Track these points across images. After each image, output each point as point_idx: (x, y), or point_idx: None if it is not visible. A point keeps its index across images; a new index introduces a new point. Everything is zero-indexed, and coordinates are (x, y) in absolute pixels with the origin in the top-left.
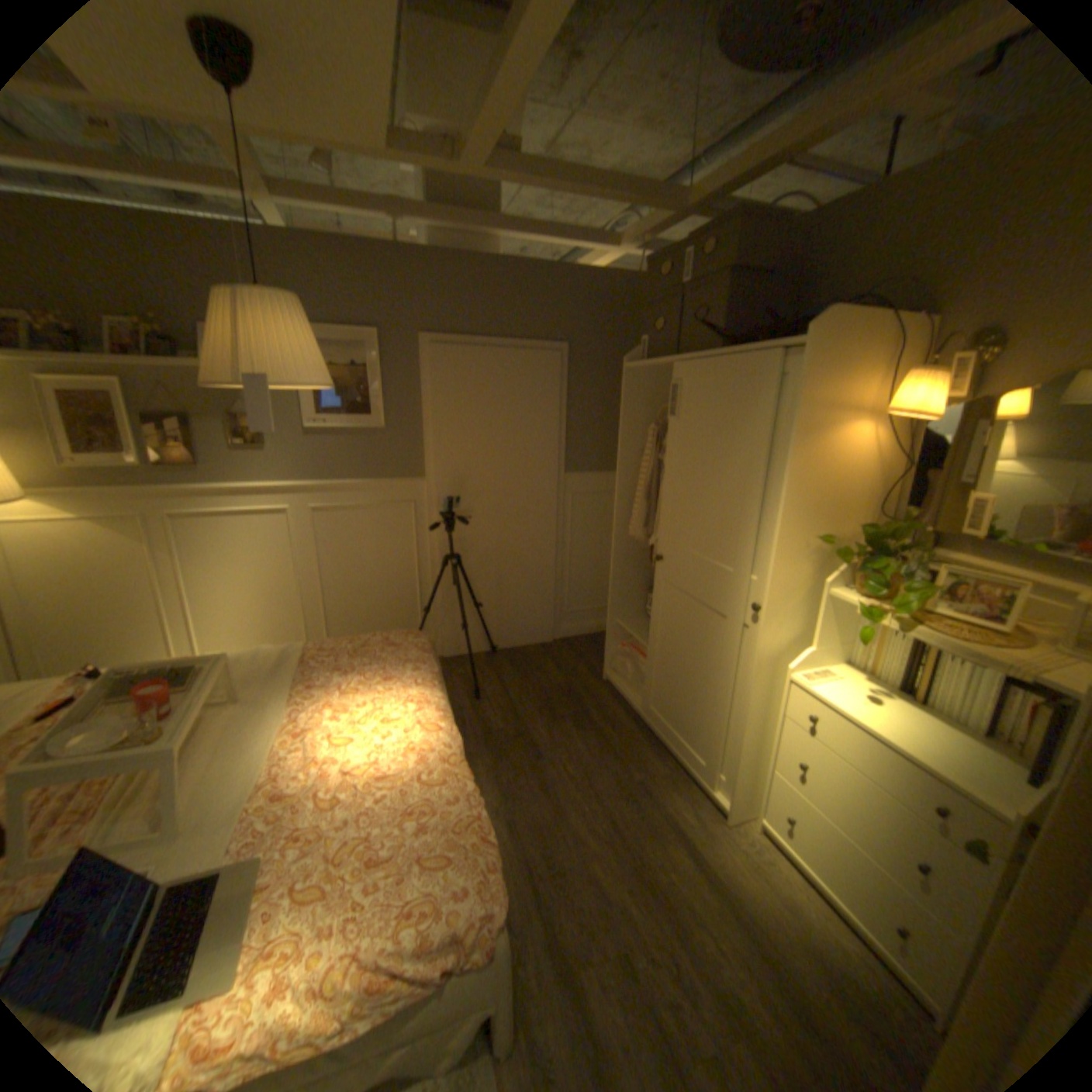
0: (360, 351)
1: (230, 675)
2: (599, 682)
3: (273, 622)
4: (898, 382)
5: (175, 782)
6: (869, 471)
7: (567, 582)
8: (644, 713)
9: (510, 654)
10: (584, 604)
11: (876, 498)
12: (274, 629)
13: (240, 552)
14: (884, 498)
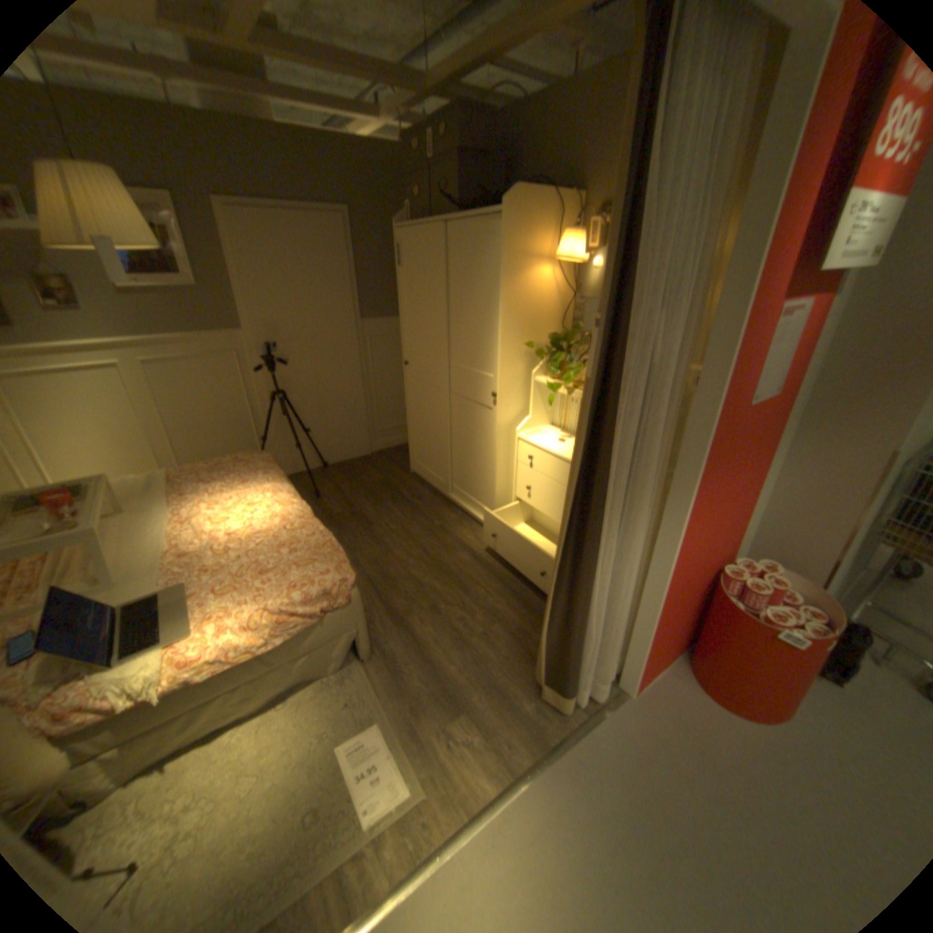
0: (158, 215)
1: (114, 492)
2: (409, 475)
3: (128, 464)
4: (564, 238)
5: (103, 551)
6: (553, 299)
7: (377, 408)
8: (440, 487)
9: (339, 467)
10: (392, 424)
11: (559, 318)
12: (130, 470)
13: (82, 406)
14: (564, 317)
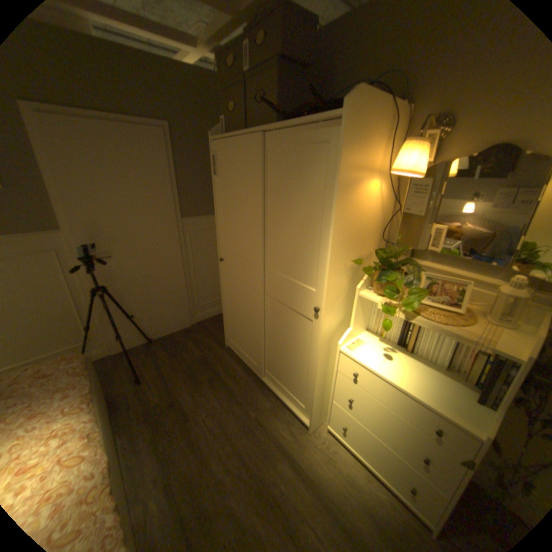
0: None
1: None
2: (223, 349)
3: None
4: (392, 151)
5: None
6: (377, 213)
7: (196, 288)
8: (253, 368)
9: (162, 342)
10: (209, 299)
11: (379, 230)
12: None
13: None
14: (383, 229)
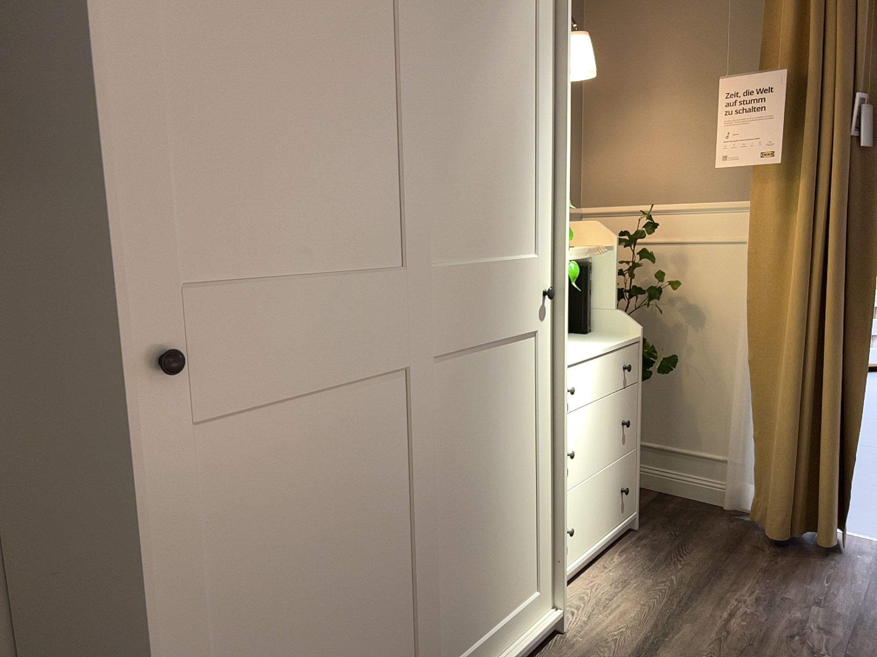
0: None
1: None
2: None
3: None
4: None
5: None
6: None
7: None
8: None
9: None
10: None
11: None
12: None
13: None
14: None
